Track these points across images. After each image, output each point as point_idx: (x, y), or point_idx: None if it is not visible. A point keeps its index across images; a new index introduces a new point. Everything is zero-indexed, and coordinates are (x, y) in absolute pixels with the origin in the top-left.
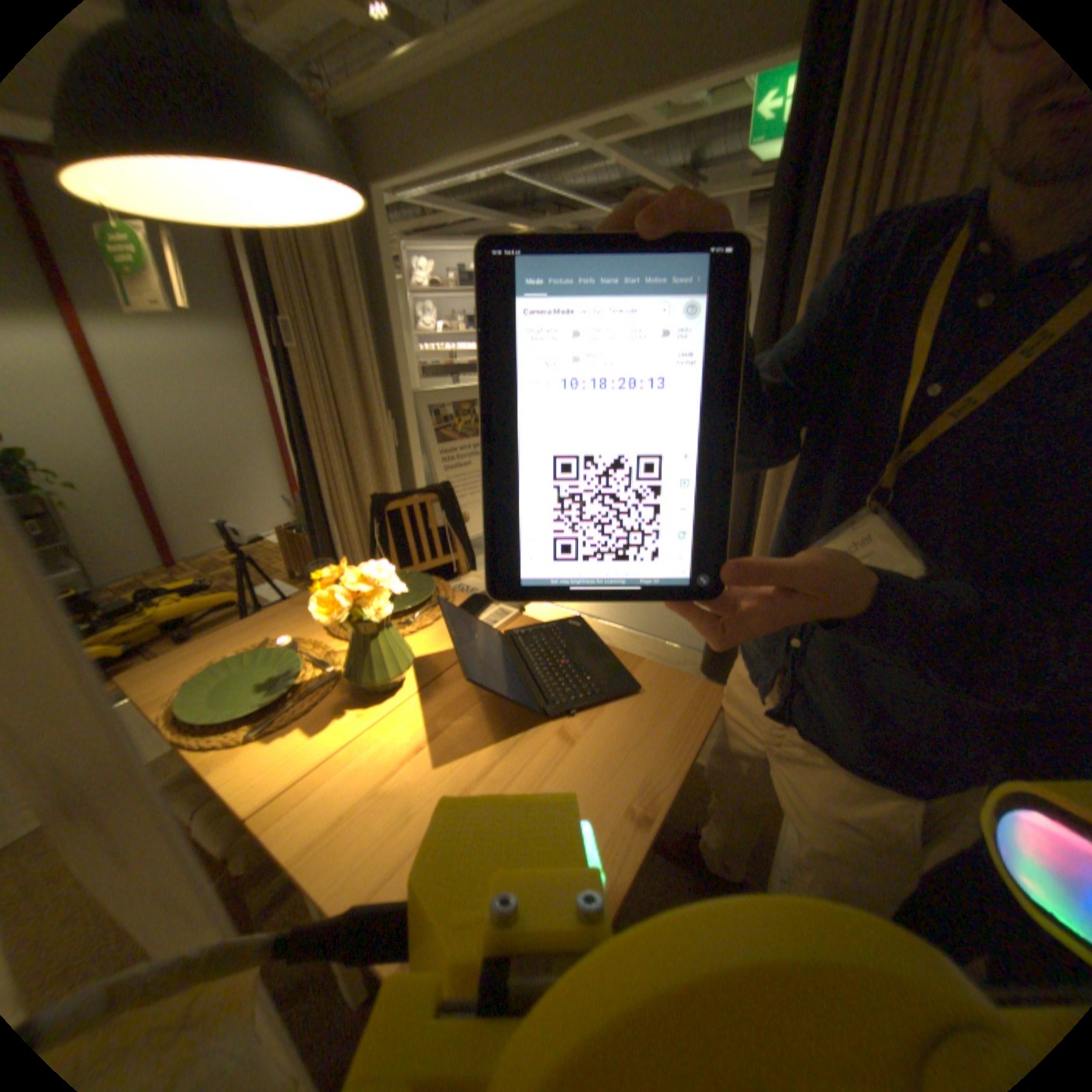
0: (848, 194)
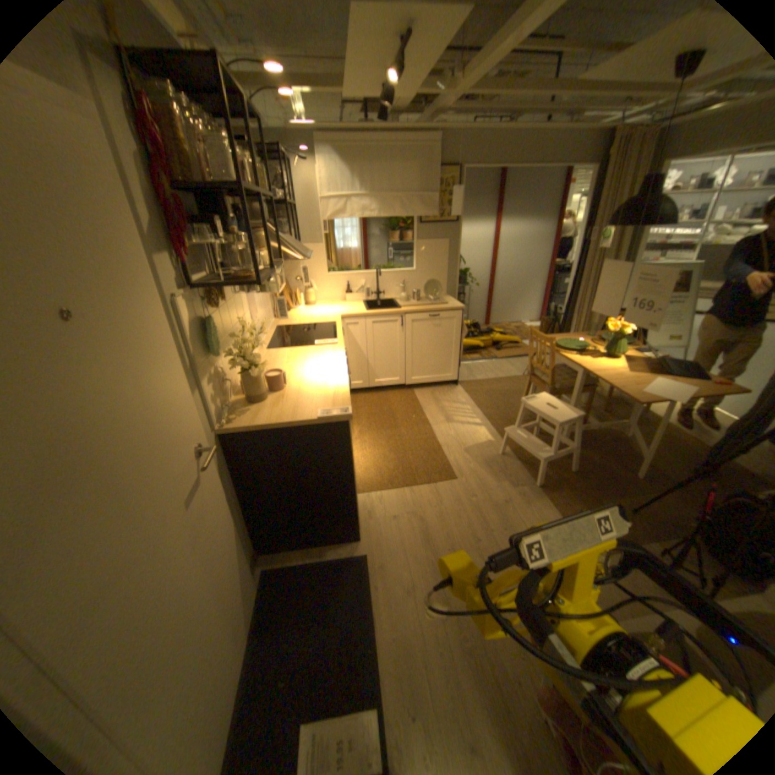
0: None
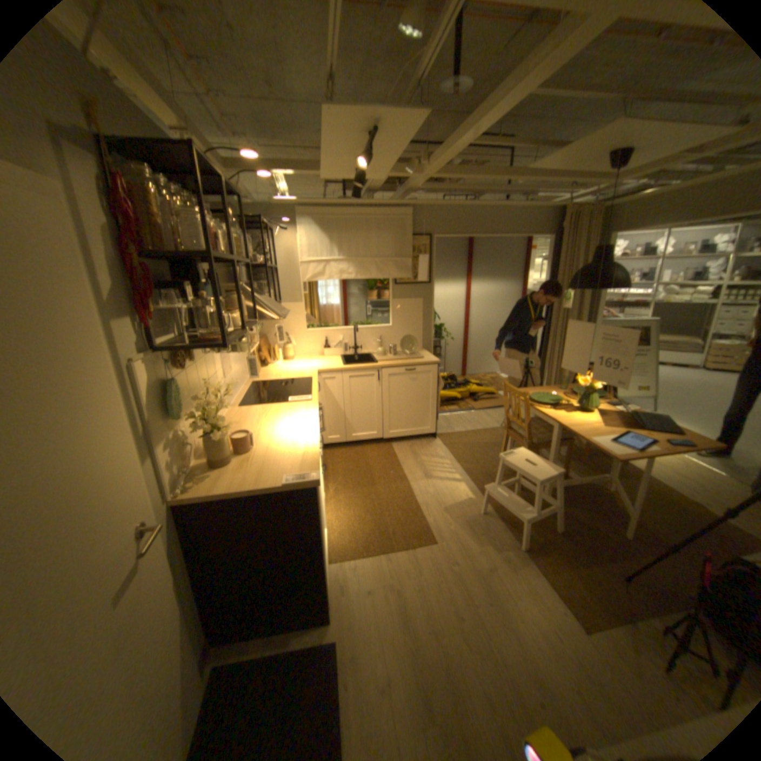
0: None
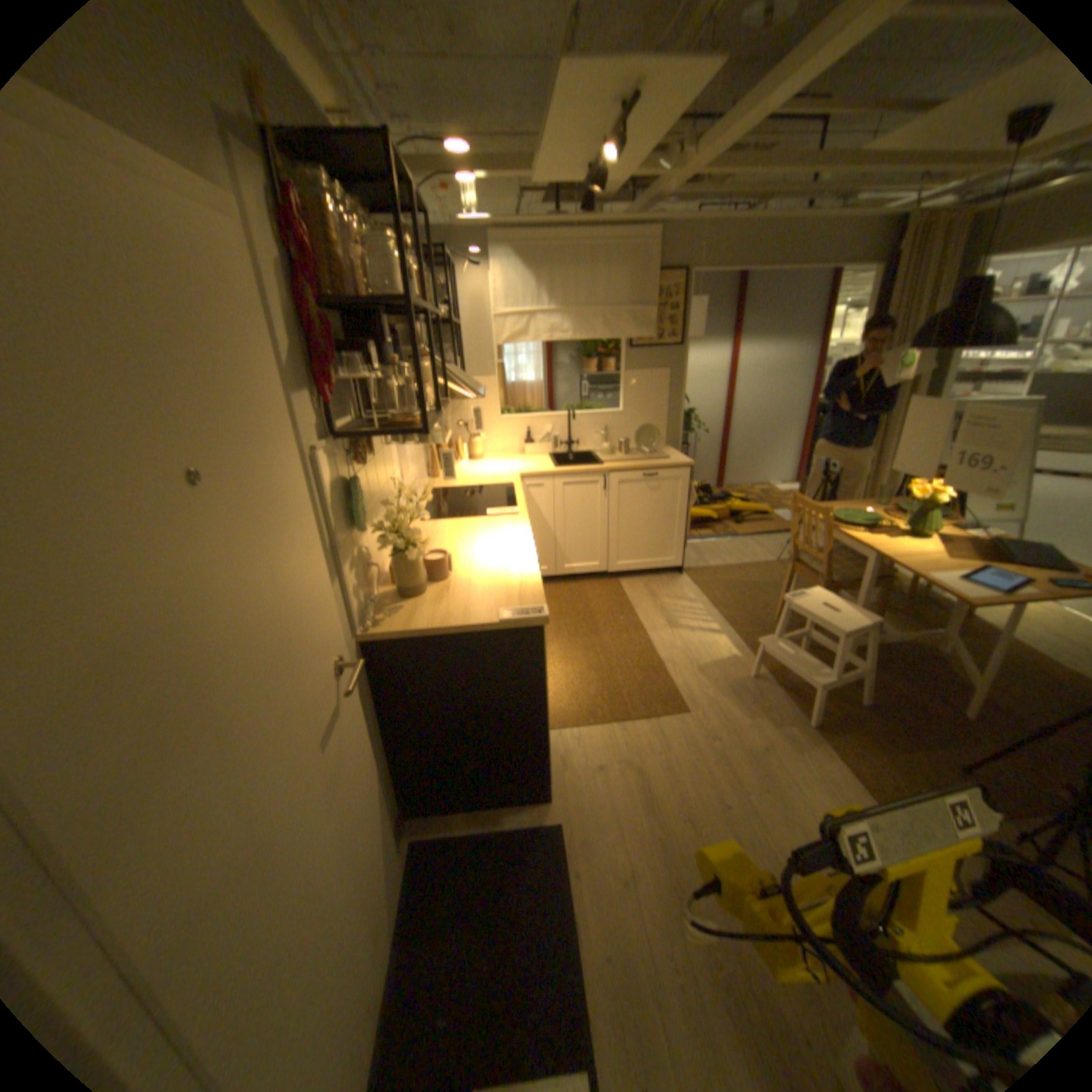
0: None
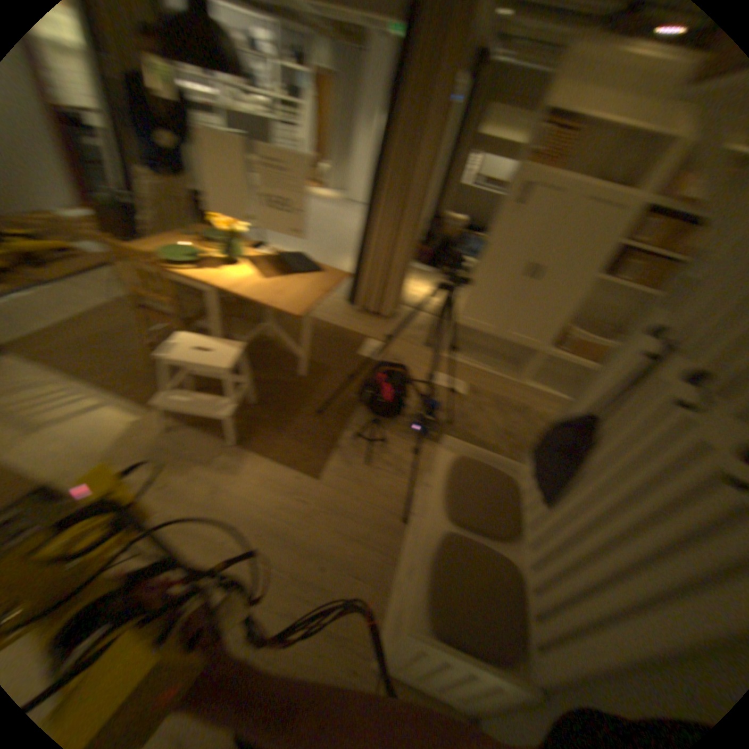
0: (415, 102)
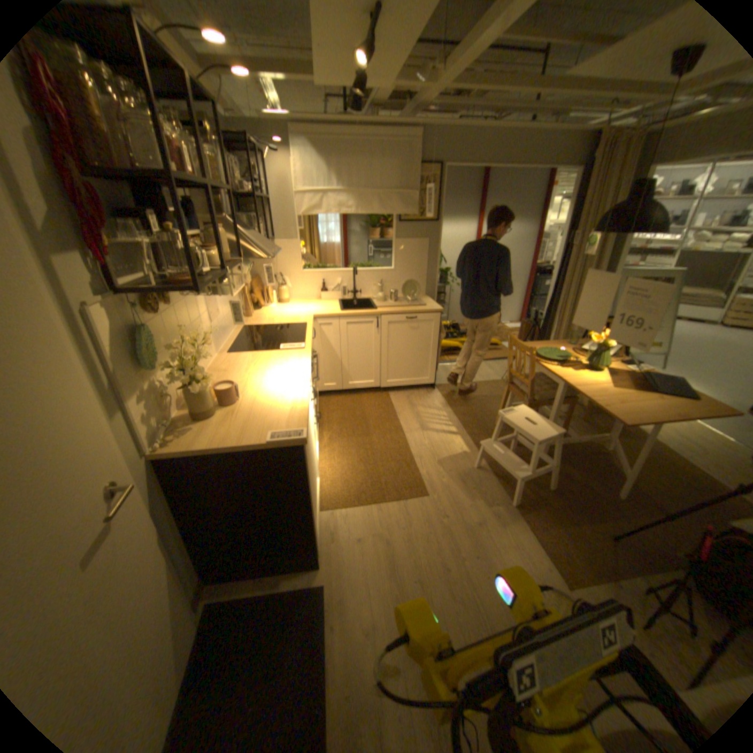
0: None
